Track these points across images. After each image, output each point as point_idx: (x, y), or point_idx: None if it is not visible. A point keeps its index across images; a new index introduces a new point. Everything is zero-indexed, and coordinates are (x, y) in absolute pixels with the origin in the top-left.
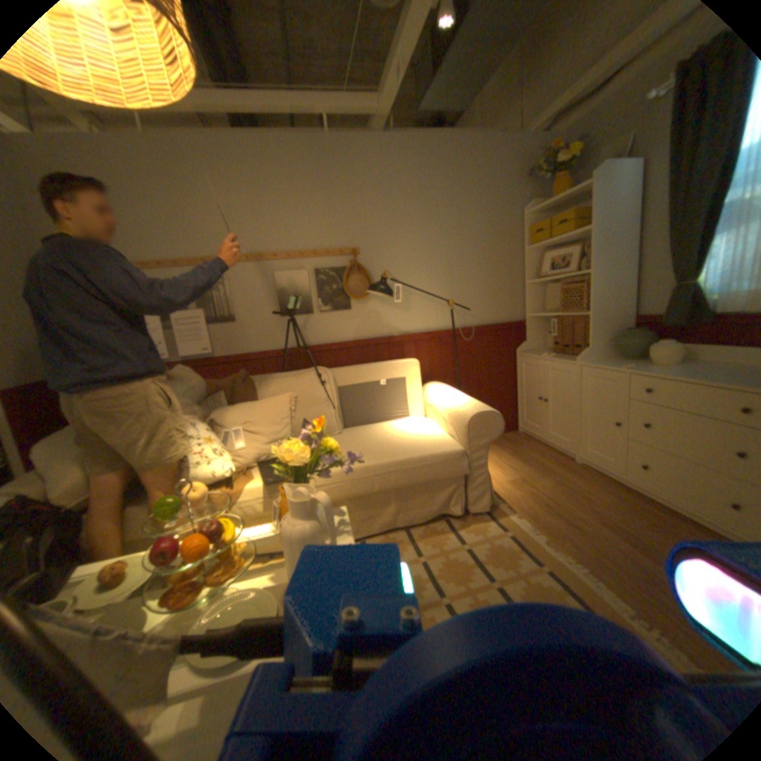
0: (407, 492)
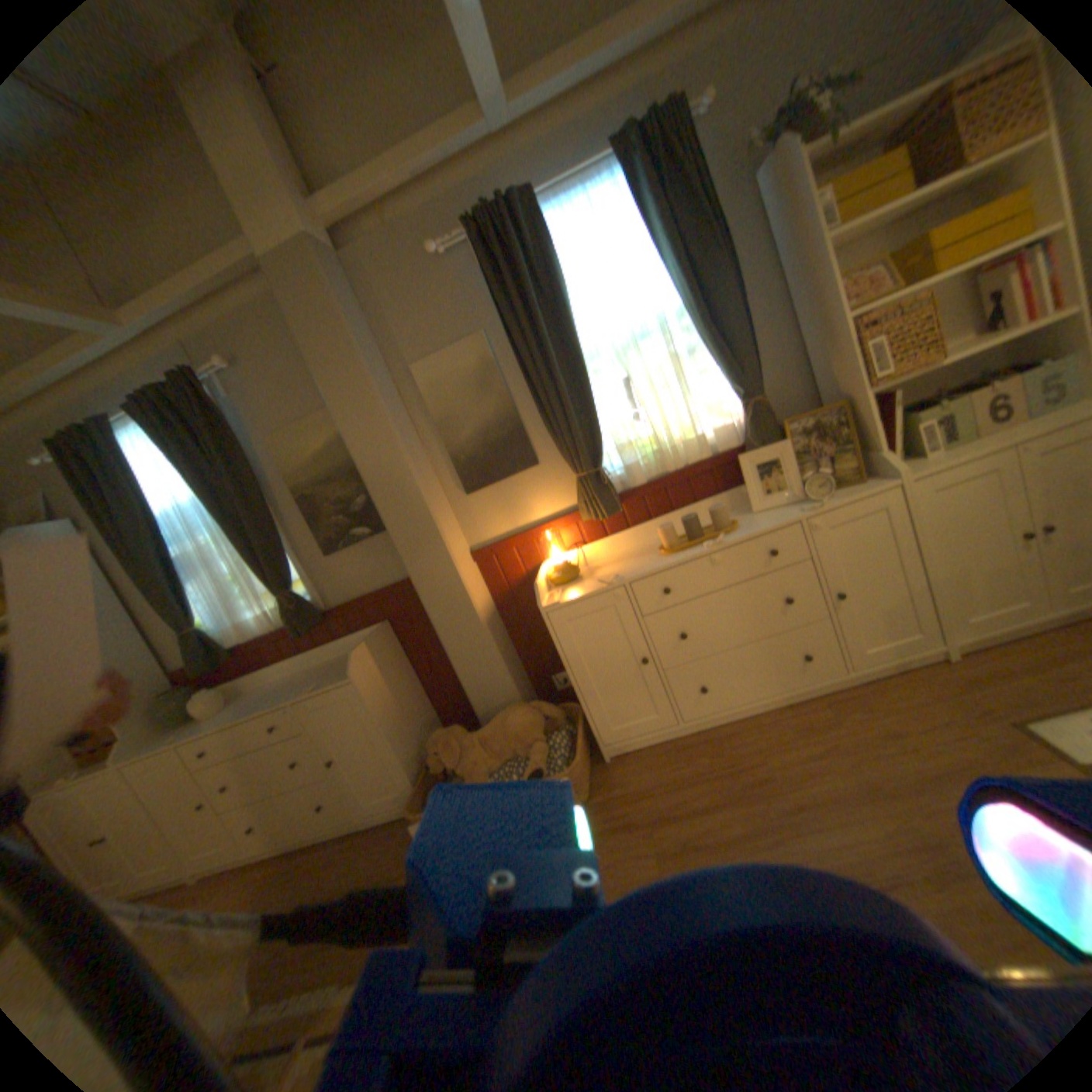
0: None
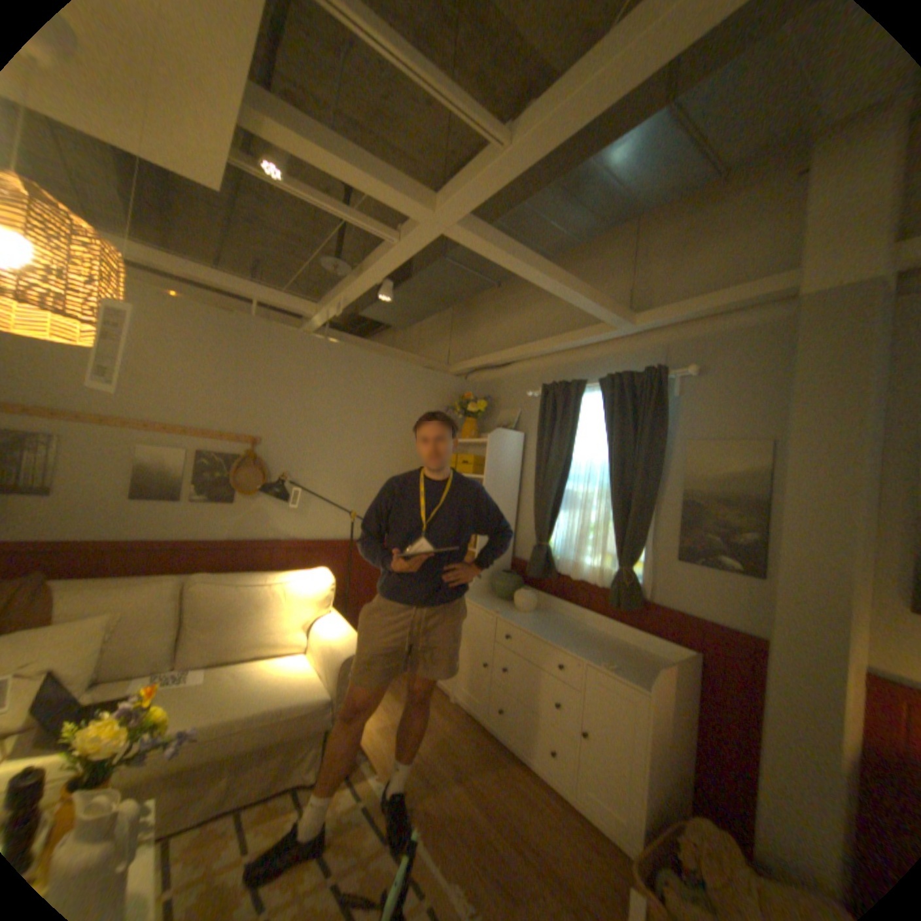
0: (249, 760)
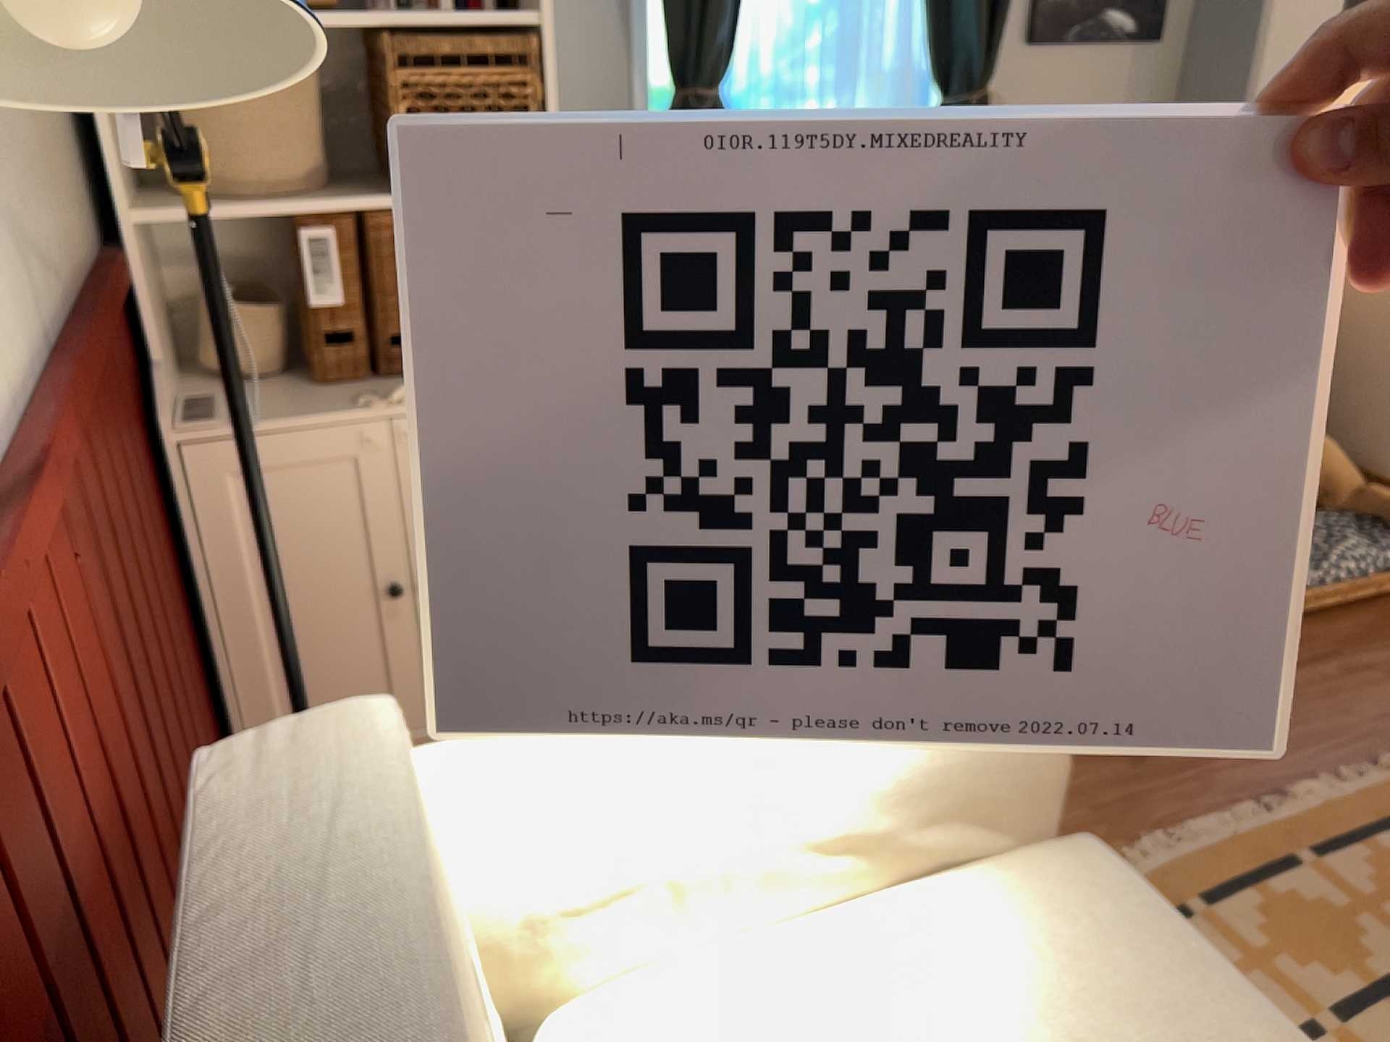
0: None
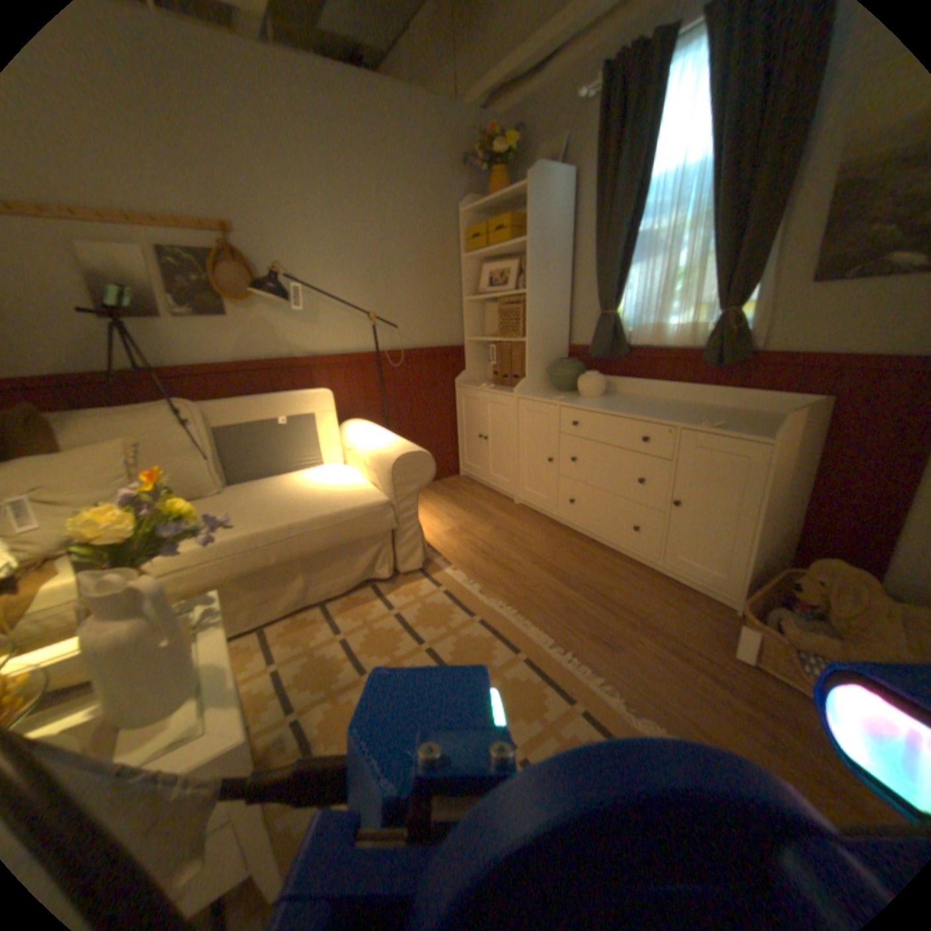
0: (318, 559)
